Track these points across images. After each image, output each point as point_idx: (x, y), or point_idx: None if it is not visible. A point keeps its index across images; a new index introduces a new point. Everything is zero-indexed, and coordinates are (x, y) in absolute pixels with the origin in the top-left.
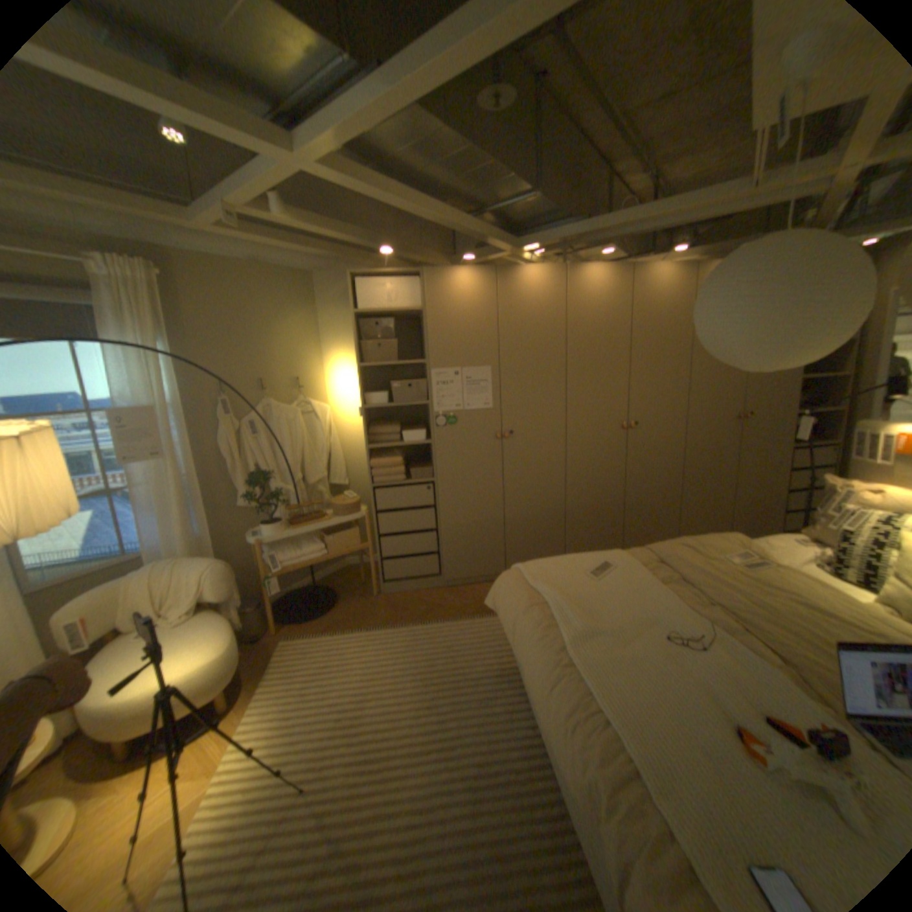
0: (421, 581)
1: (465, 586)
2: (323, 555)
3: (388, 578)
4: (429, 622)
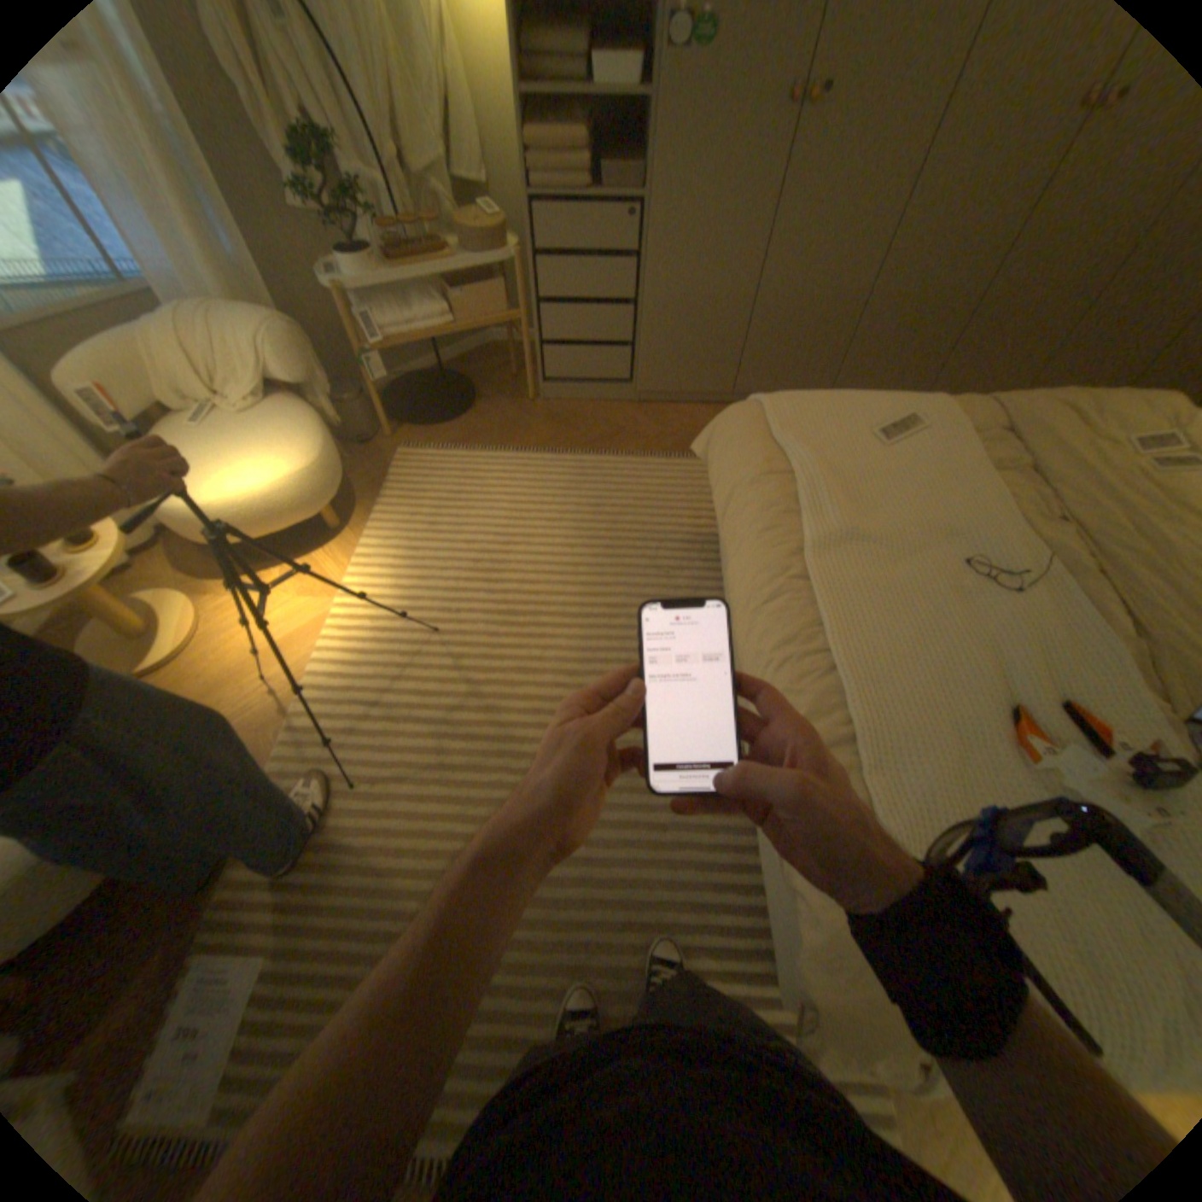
0: (600, 387)
1: (666, 404)
2: (447, 324)
3: (551, 376)
4: (605, 452)
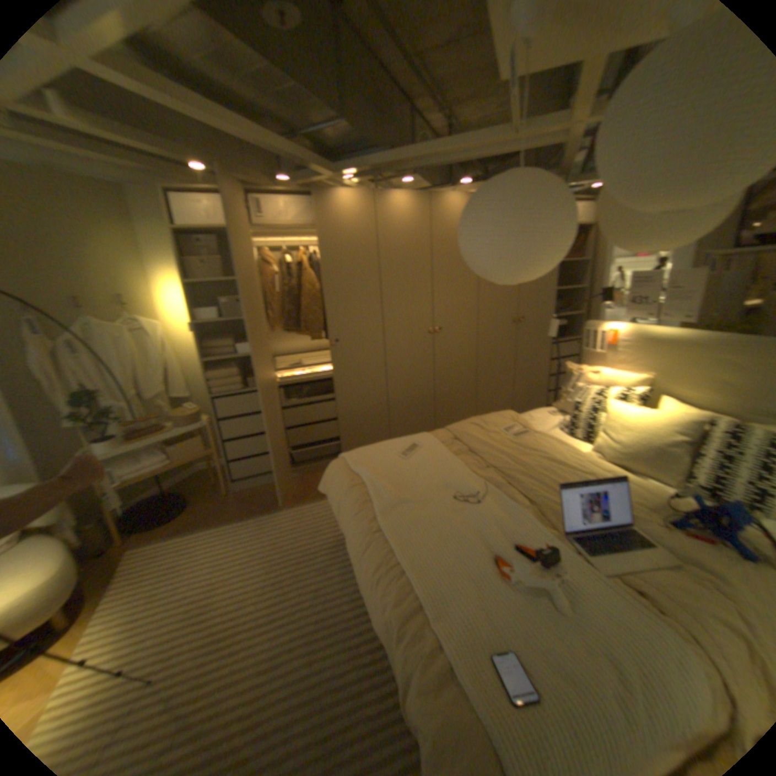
0: (266, 477)
1: (307, 475)
2: (164, 465)
3: (234, 478)
4: (274, 511)
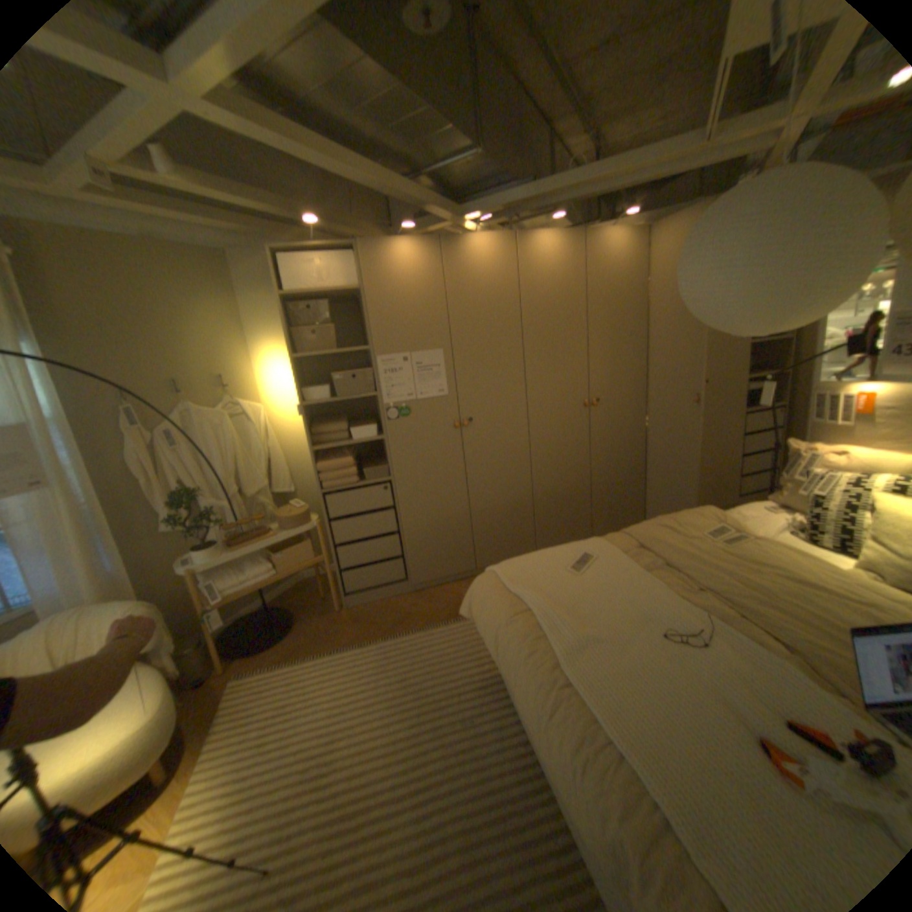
0: (386, 588)
1: (435, 587)
2: (271, 575)
3: (350, 590)
4: (400, 634)
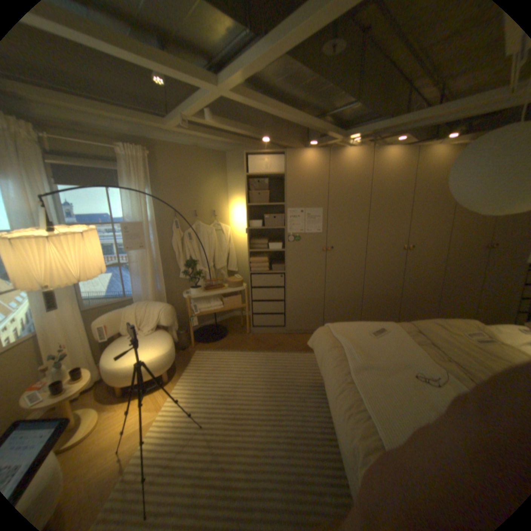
0: (273, 329)
1: (298, 334)
2: (221, 308)
3: (255, 325)
4: (276, 352)
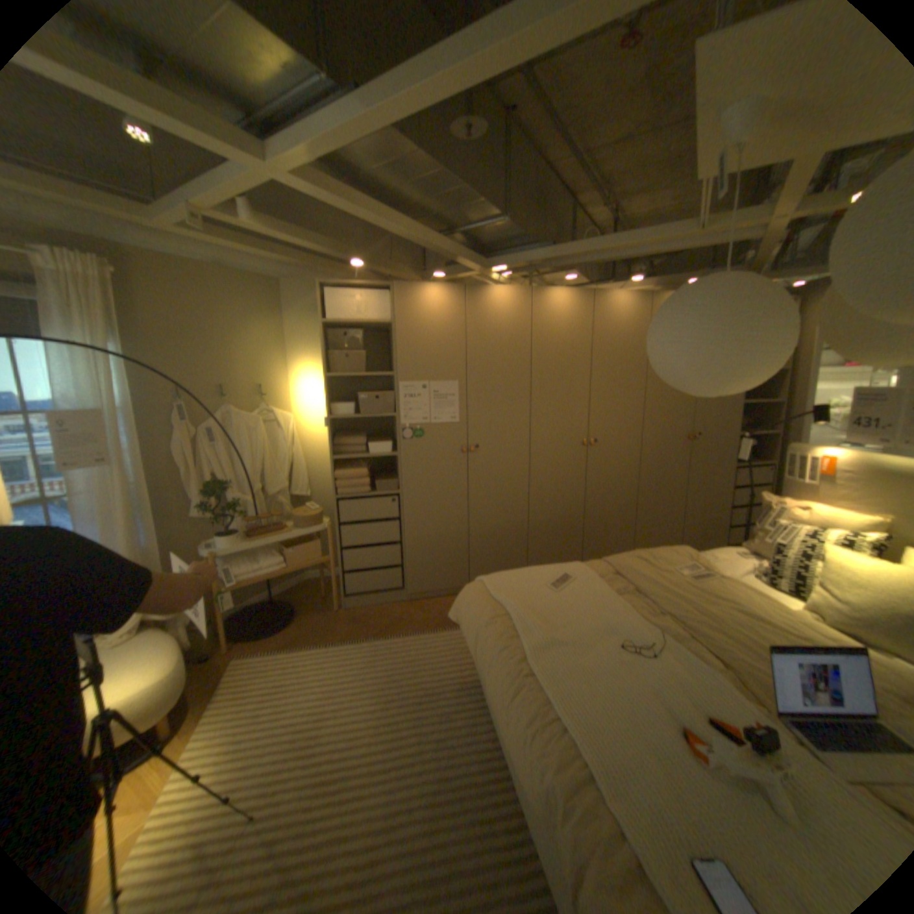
0: (383, 595)
1: (429, 599)
2: (282, 568)
3: (350, 592)
4: (391, 636)
